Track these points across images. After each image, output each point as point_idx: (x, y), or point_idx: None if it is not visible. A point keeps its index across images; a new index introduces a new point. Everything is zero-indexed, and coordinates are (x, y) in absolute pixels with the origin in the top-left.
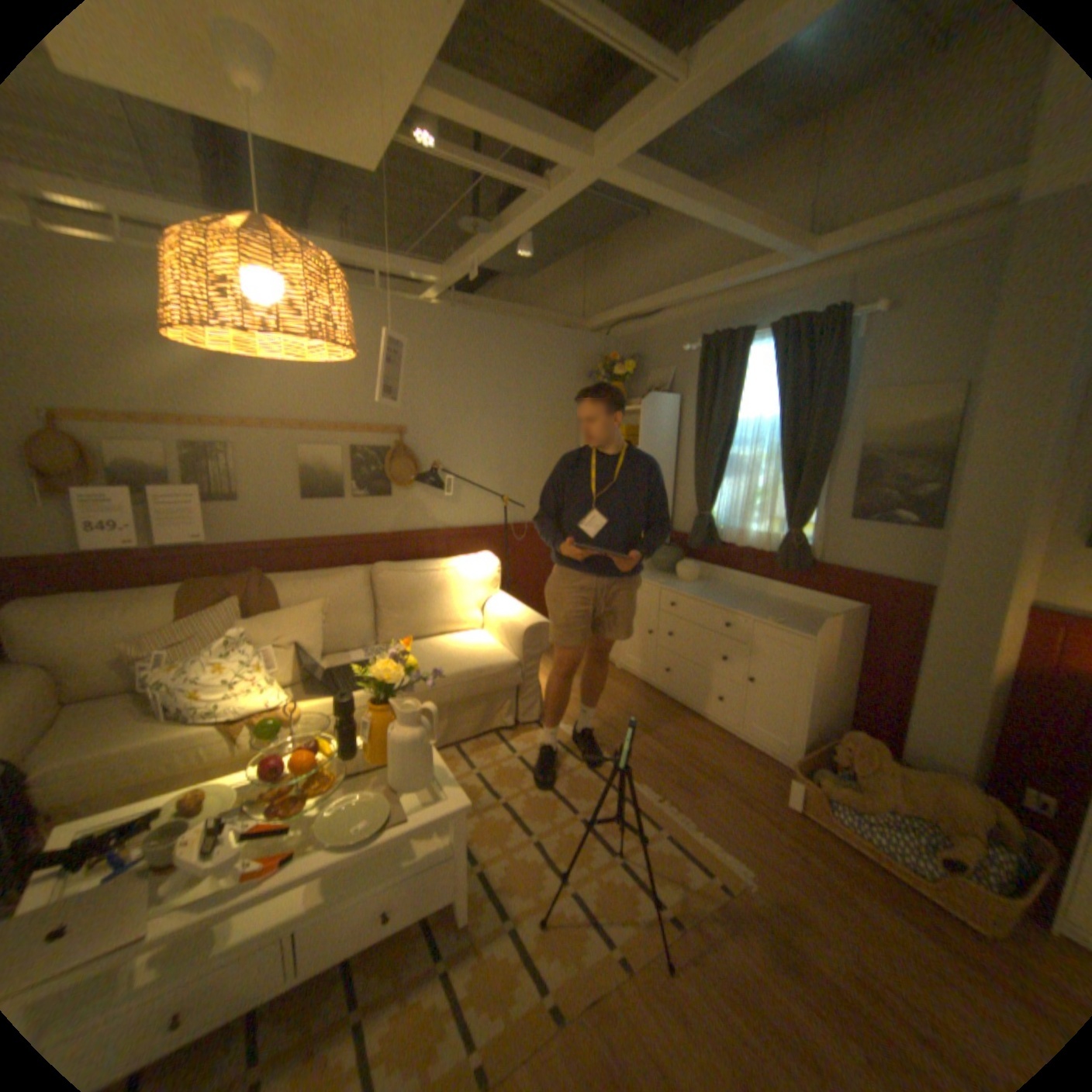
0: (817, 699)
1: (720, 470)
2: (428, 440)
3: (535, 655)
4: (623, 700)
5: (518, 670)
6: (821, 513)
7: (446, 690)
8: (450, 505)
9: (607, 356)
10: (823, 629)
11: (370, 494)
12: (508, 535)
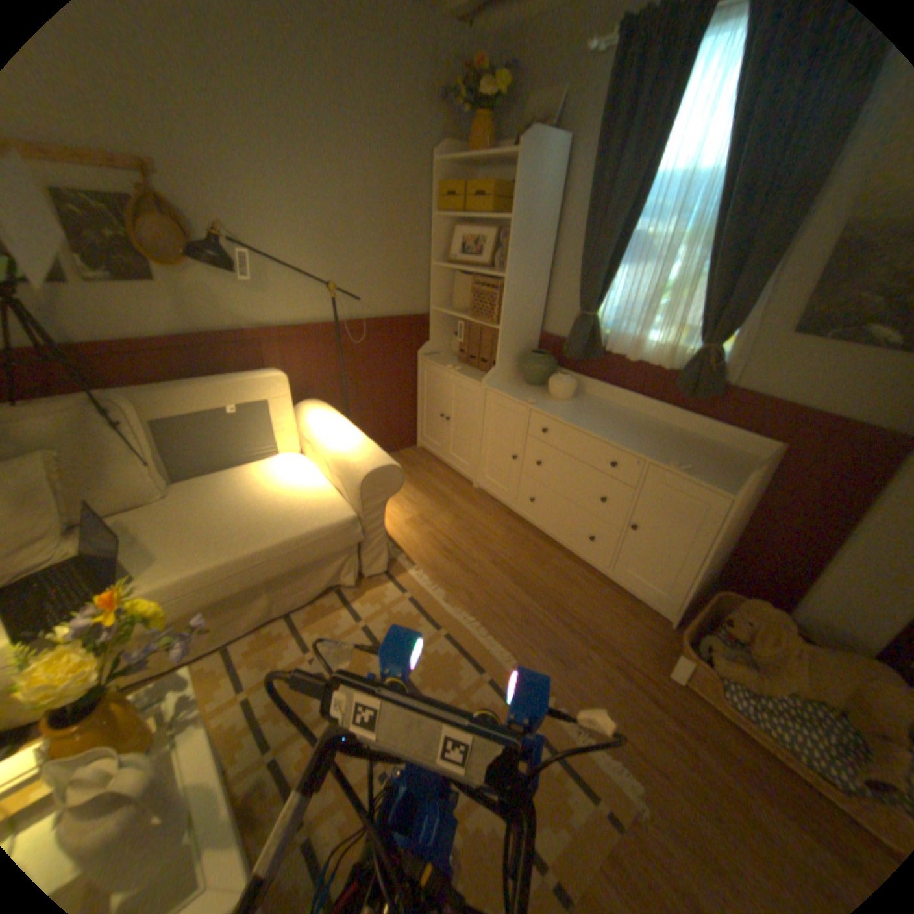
0: (714, 558)
1: (619, 254)
2: (199, 184)
3: (378, 504)
4: (482, 530)
5: (357, 525)
6: (752, 322)
7: (255, 569)
8: (255, 293)
9: (471, 65)
10: (738, 479)
11: (114, 273)
12: (343, 334)
